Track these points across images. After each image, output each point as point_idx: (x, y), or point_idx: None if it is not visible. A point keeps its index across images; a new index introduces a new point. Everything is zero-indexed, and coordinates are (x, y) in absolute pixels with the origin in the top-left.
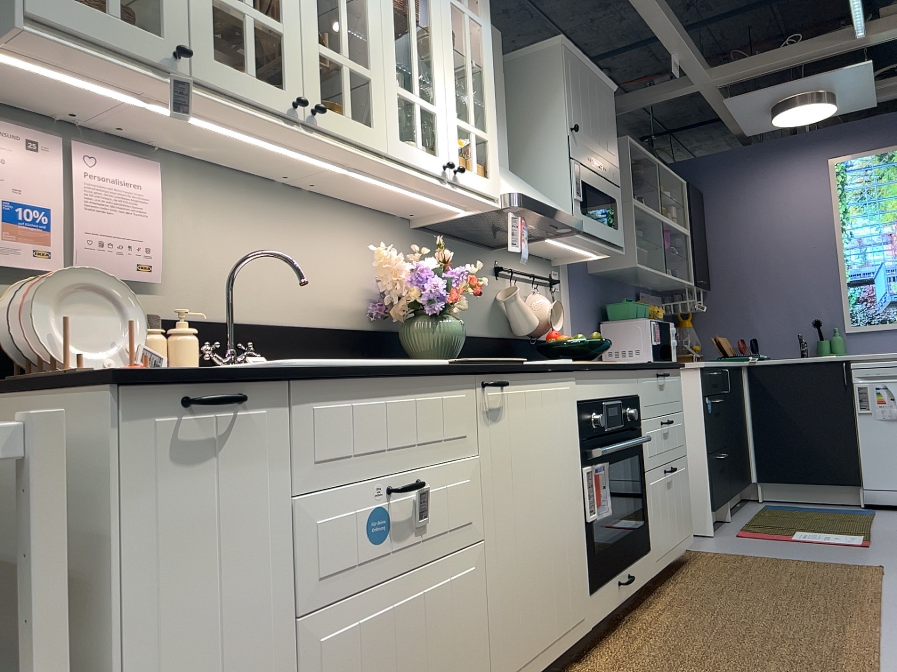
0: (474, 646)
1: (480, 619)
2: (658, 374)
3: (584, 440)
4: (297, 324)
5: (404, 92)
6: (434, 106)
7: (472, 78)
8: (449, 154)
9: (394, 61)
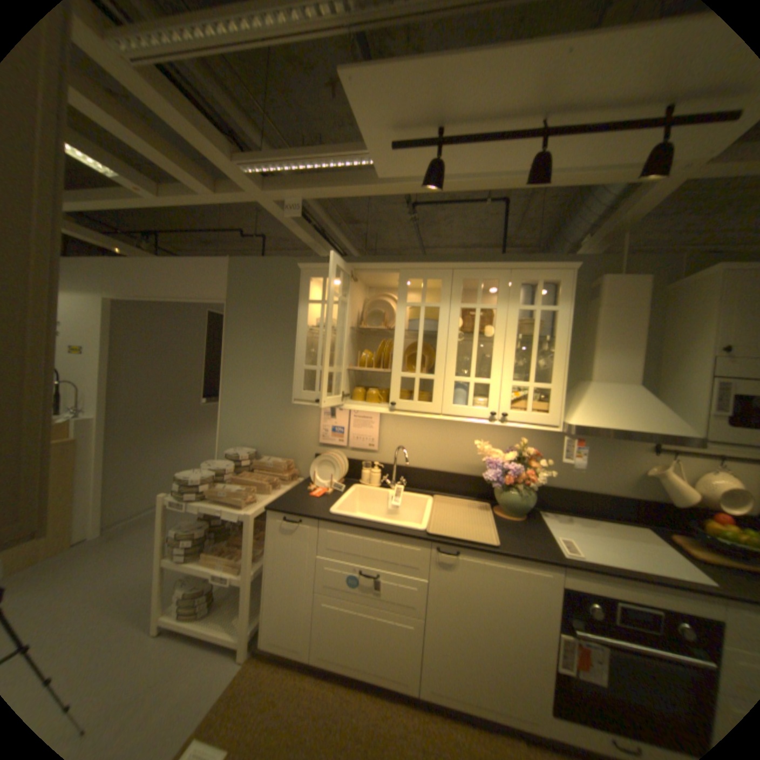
0: (407, 661)
1: (415, 653)
2: None
3: (570, 618)
4: (441, 470)
5: (460, 379)
6: (487, 381)
7: (536, 352)
8: (499, 406)
9: (453, 365)
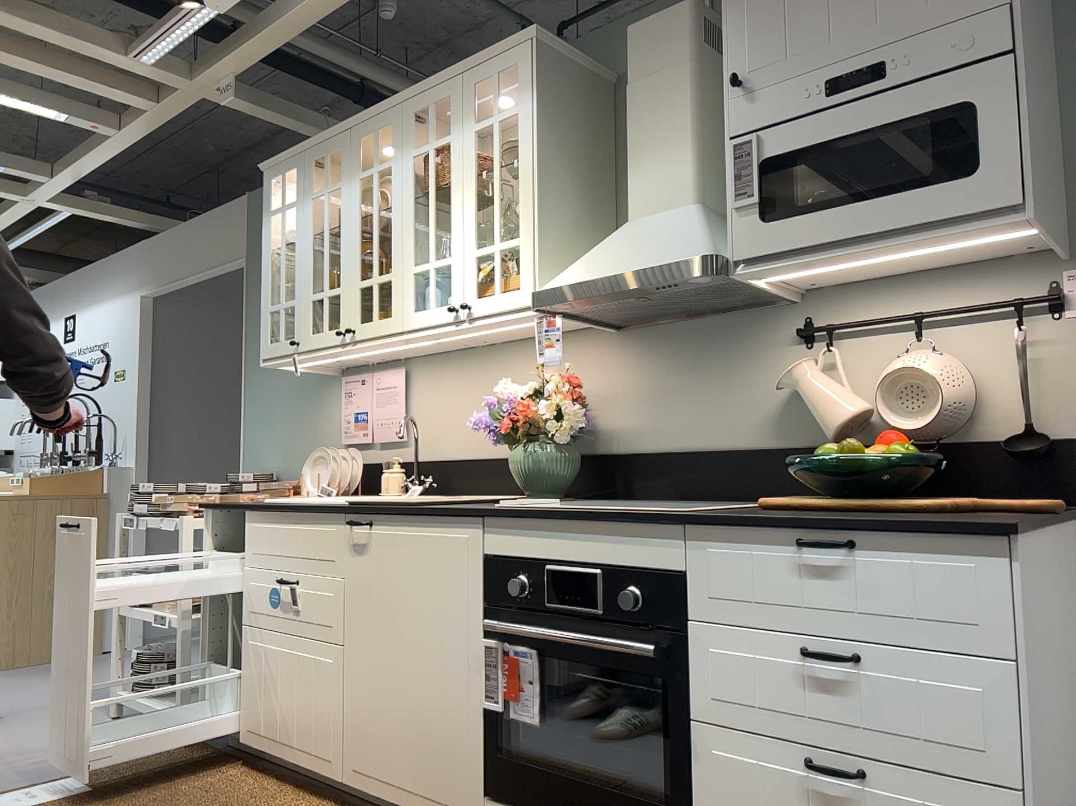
0: (327, 717)
1: (334, 702)
2: (800, 539)
3: (493, 606)
4: (486, 457)
5: (417, 266)
6: (446, 258)
7: (497, 189)
8: (461, 294)
9: (409, 248)
